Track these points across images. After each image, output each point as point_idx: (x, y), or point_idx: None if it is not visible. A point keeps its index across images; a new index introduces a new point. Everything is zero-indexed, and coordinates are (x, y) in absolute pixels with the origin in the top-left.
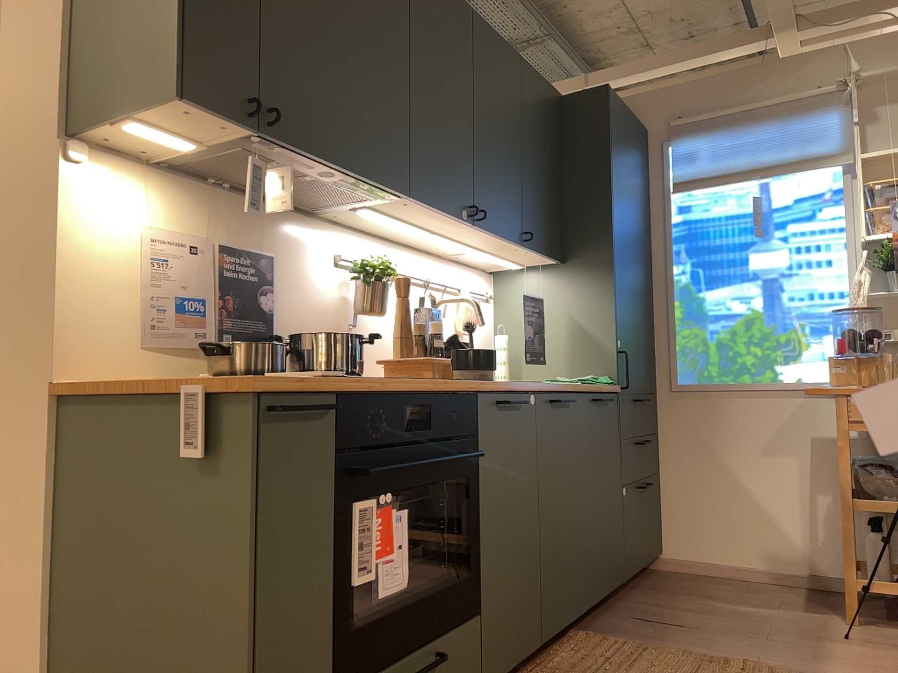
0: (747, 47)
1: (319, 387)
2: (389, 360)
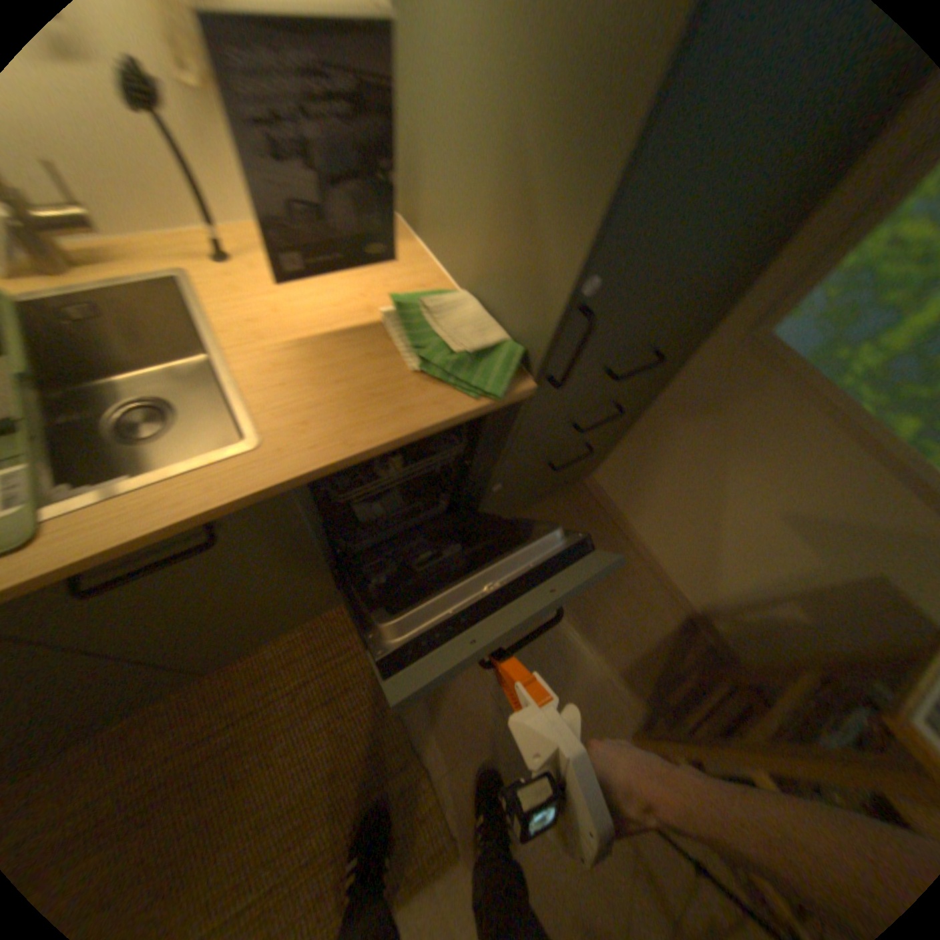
0: None
1: None
2: None
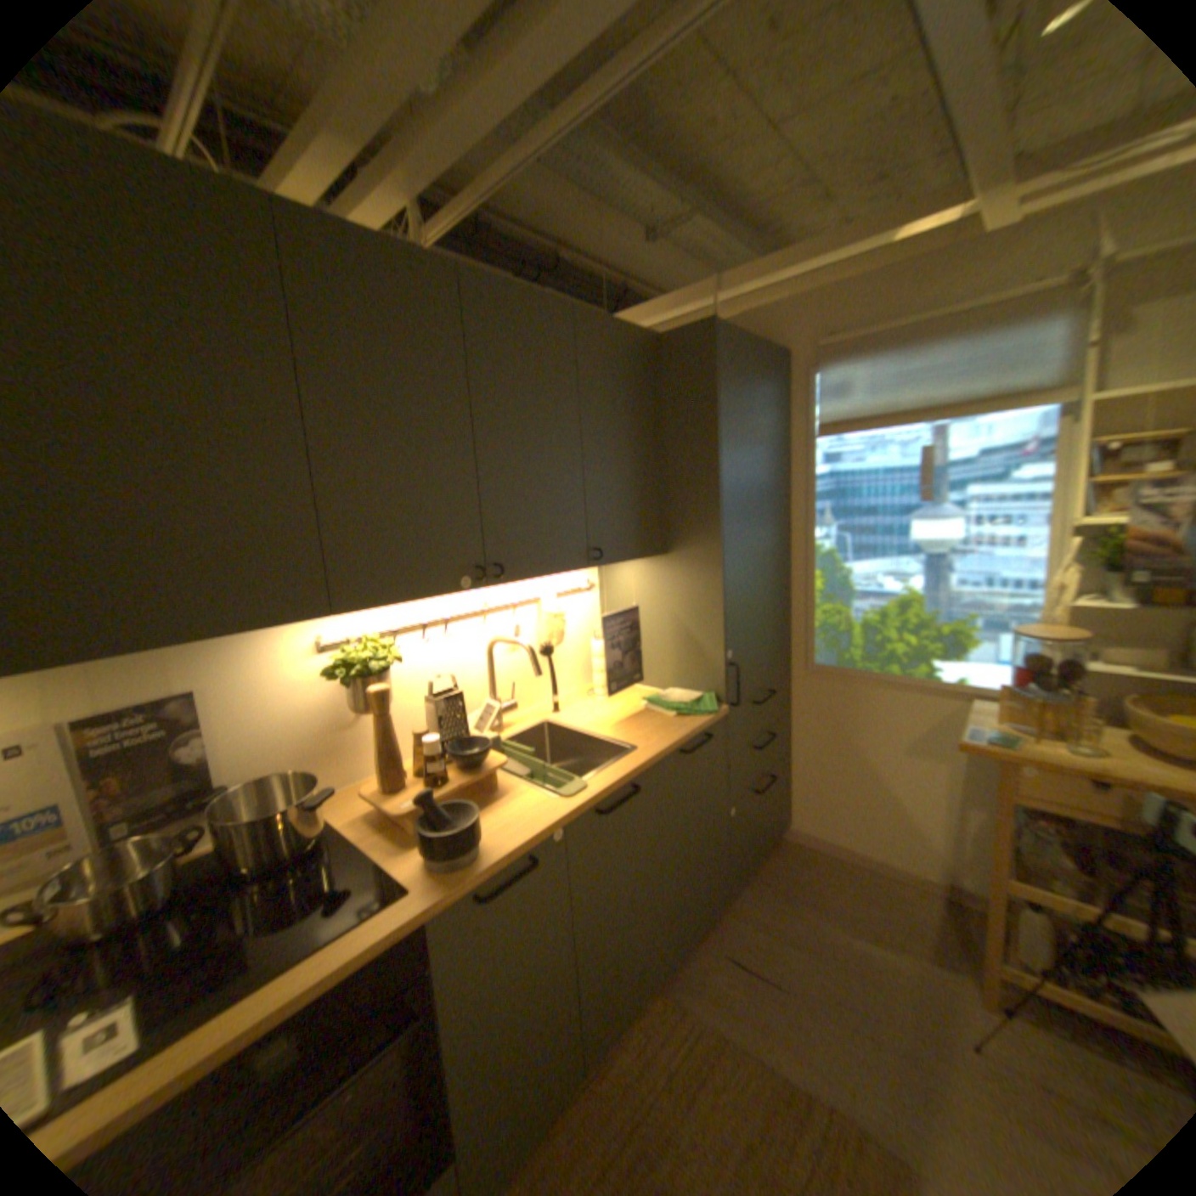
0: (938, 214)
1: None
2: (367, 801)
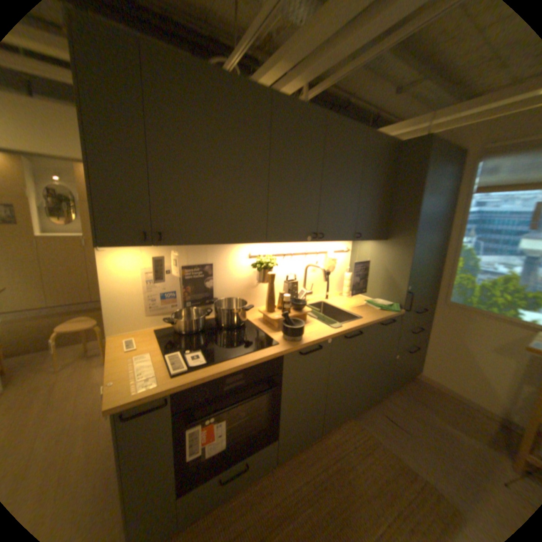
0: None
1: (155, 397)
2: (261, 312)
